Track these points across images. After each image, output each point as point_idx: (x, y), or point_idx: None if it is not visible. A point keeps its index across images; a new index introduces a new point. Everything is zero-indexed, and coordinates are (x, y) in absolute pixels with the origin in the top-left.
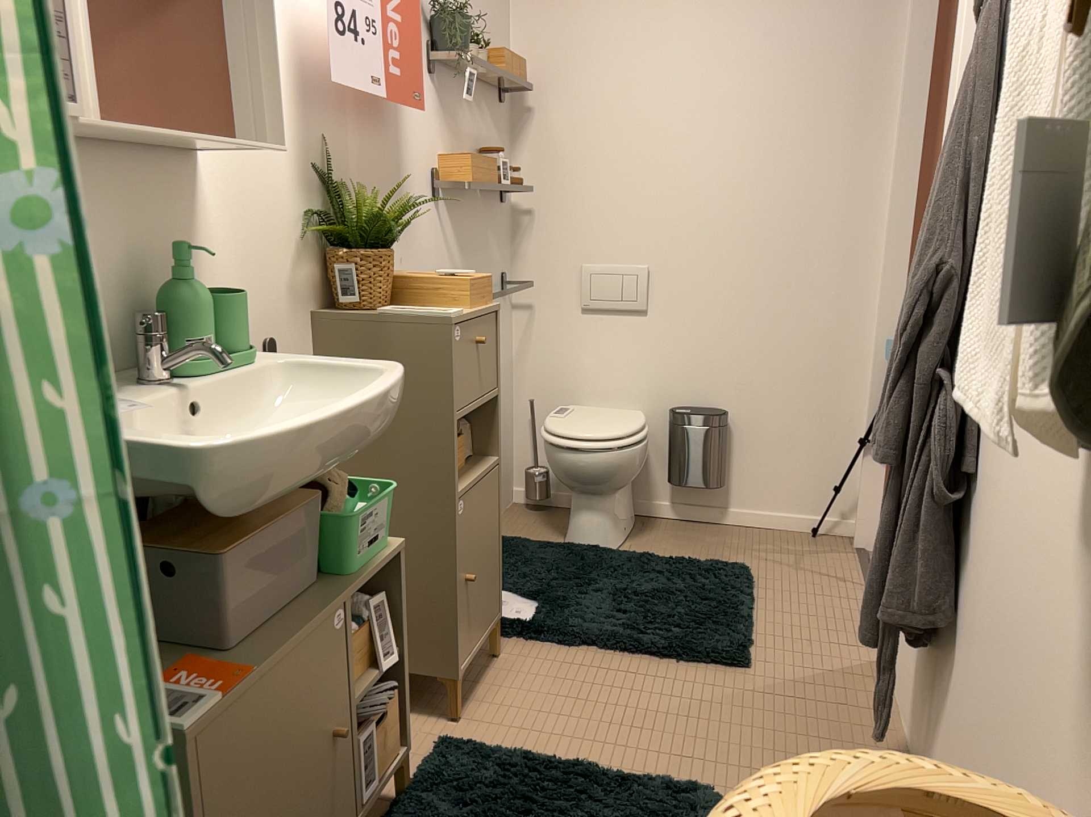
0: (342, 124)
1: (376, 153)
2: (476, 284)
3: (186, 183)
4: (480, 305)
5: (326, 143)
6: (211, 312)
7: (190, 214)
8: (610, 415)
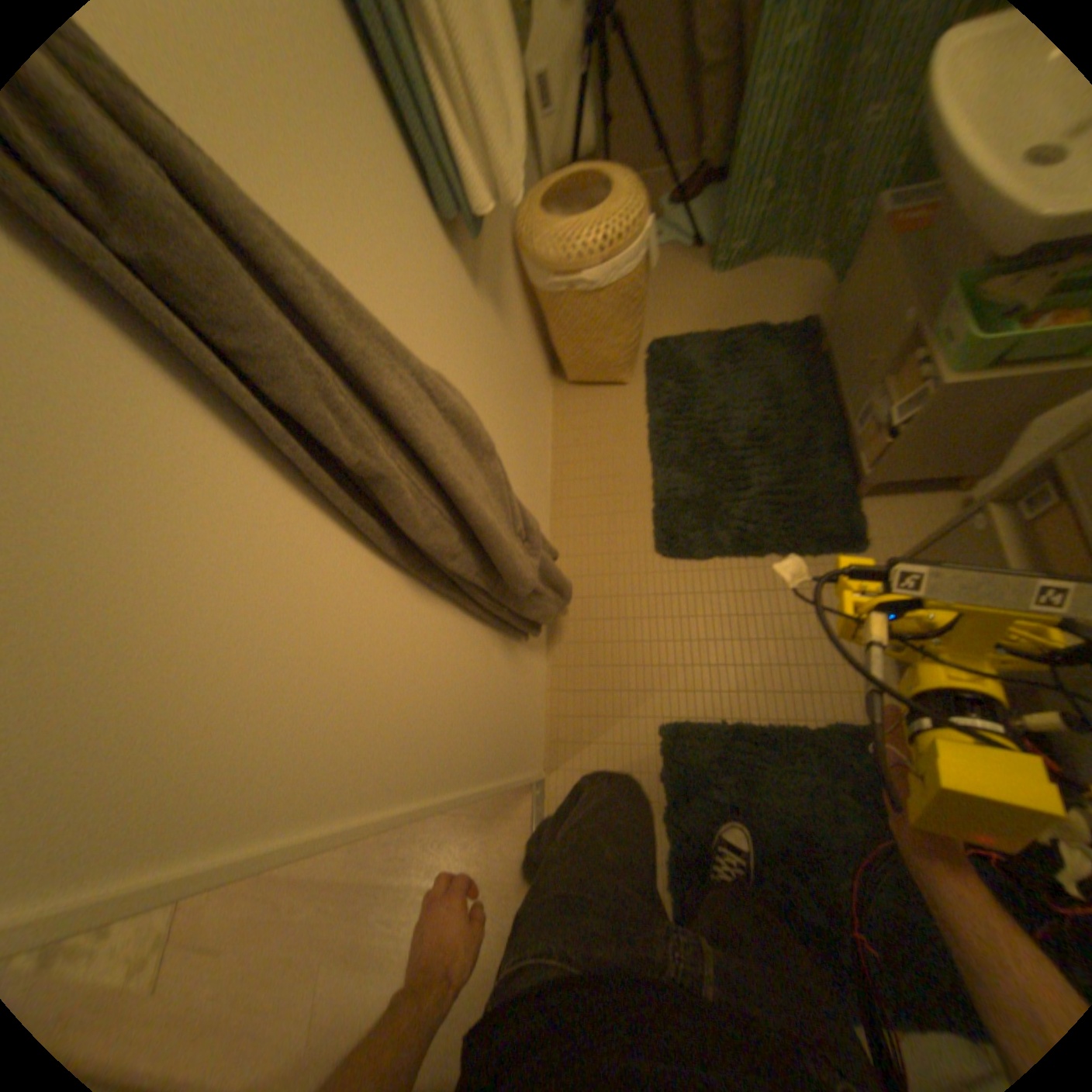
0: None
1: None
2: None
3: None
4: None
5: None
6: None
7: None
8: None
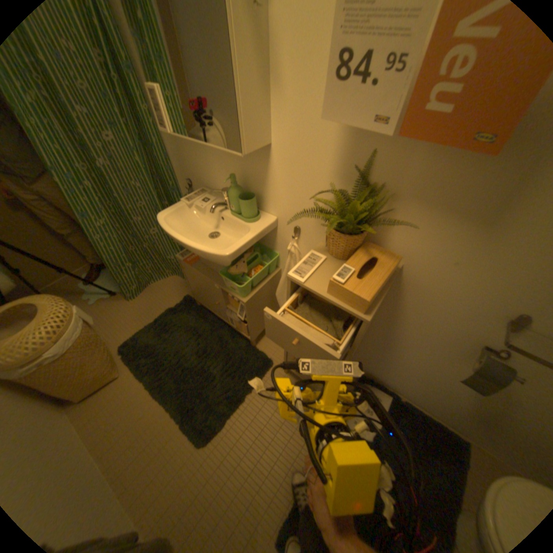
0: (406, 140)
1: (460, 172)
2: (339, 288)
3: (263, 153)
4: (336, 299)
5: (375, 152)
6: (233, 199)
7: (263, 165)
8: None
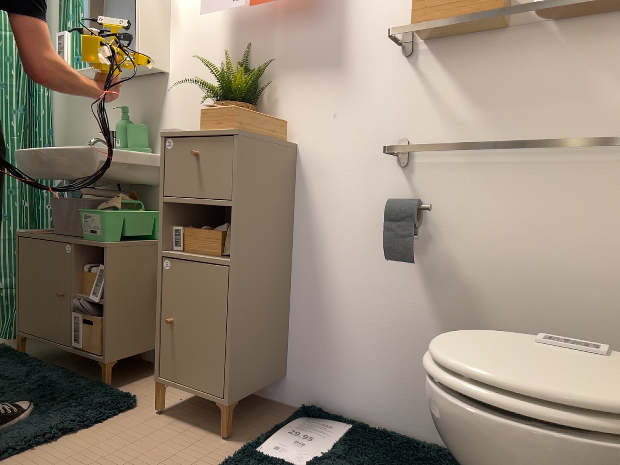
0: (268, 32)
1: (305, 40)
2: (211, 115)
3: (164, 88)
4: (209, 130)
5: (251, 49)
6: (124, 132)
7: (164, 99)
8: (577, 369)
